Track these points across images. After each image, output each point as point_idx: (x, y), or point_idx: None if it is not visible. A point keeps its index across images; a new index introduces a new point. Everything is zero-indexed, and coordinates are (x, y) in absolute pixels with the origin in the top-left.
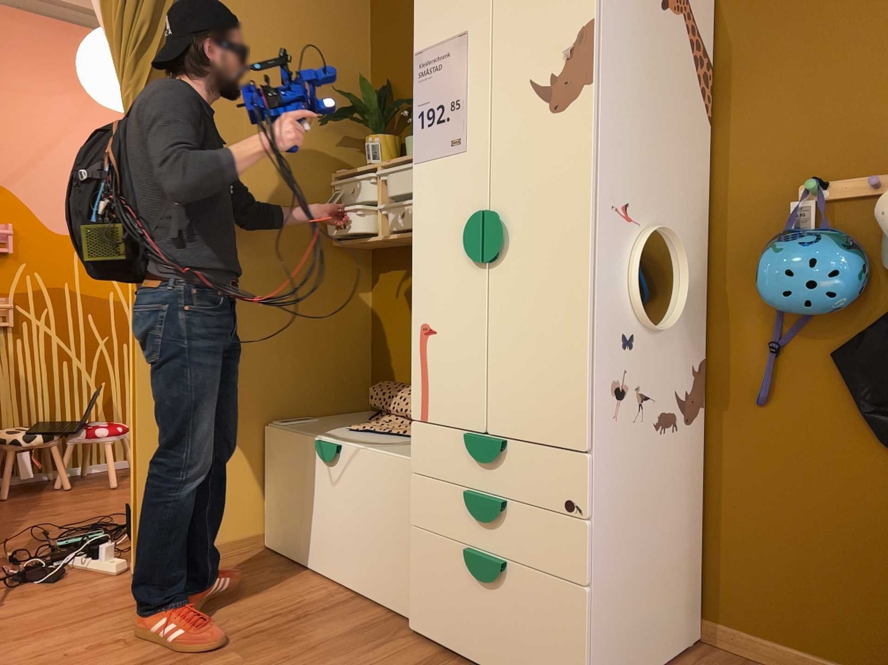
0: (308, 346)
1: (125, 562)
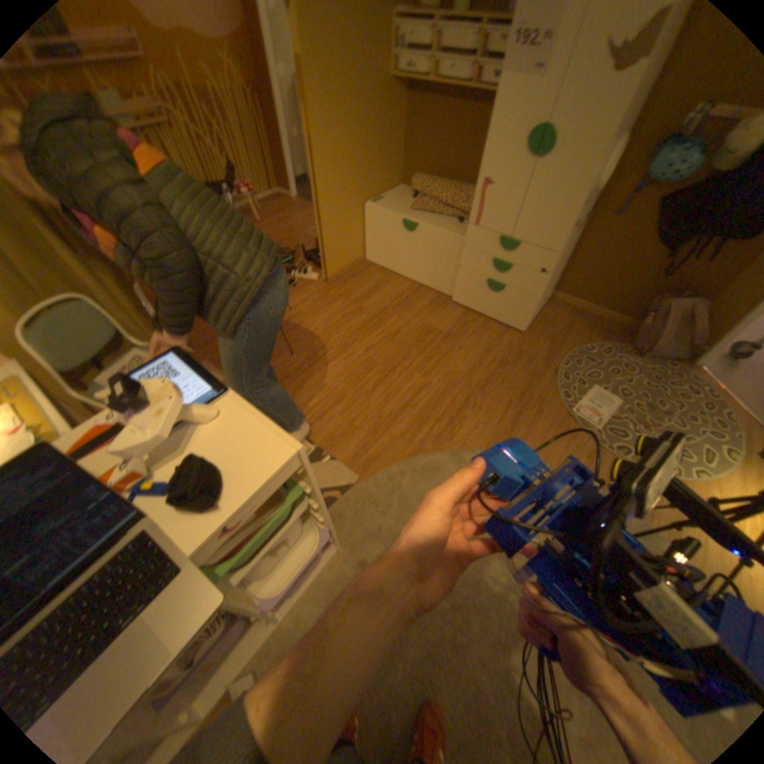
0: (378, 154)
1: (313, 274)
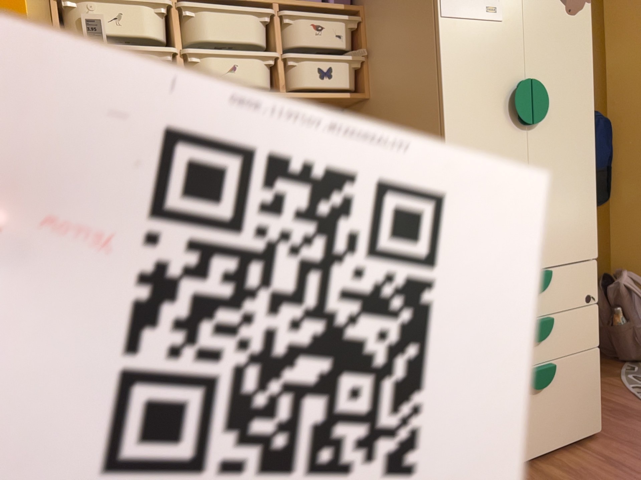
0: None
1: None
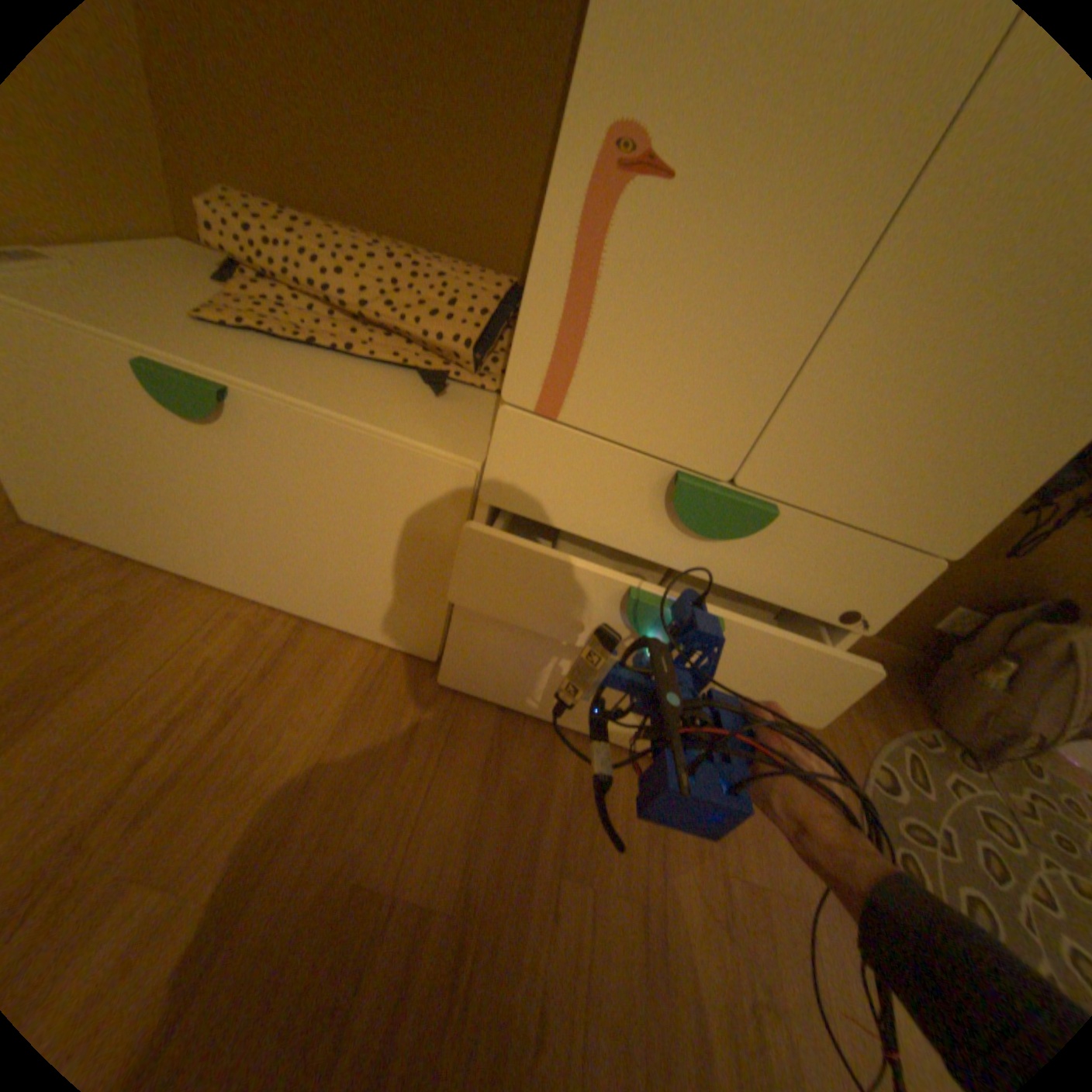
0: None
1: None
